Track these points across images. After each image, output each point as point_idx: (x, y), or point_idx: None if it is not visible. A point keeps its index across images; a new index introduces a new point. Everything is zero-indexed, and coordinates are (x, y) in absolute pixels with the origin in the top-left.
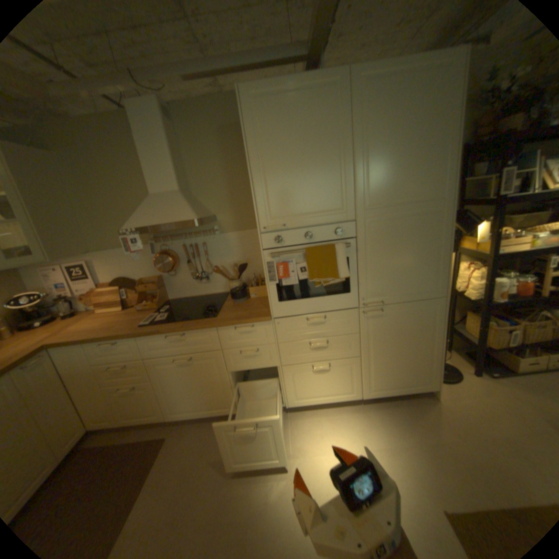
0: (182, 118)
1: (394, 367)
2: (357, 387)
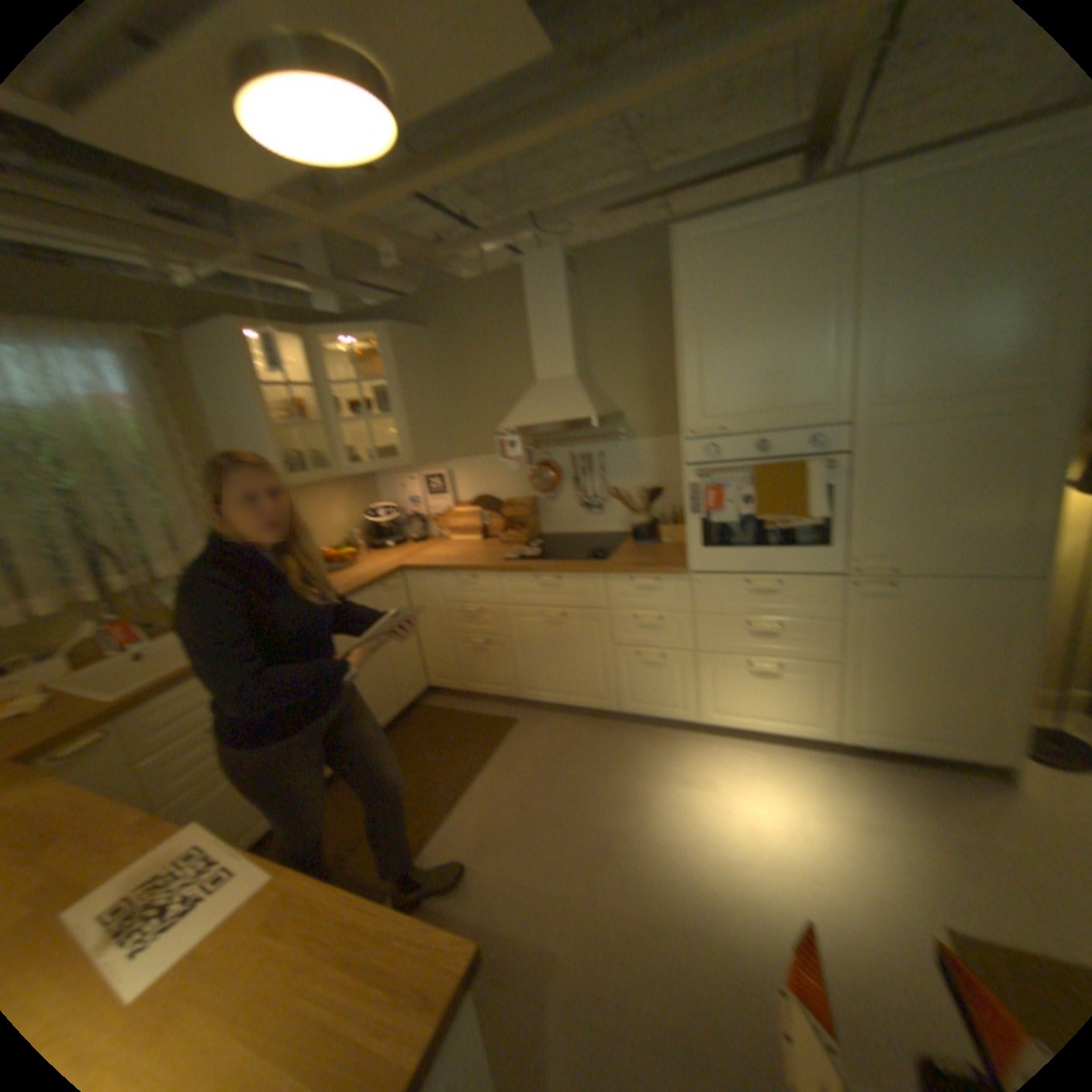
0: (592, 272)
1: (913, 697)
2: (832, 718)
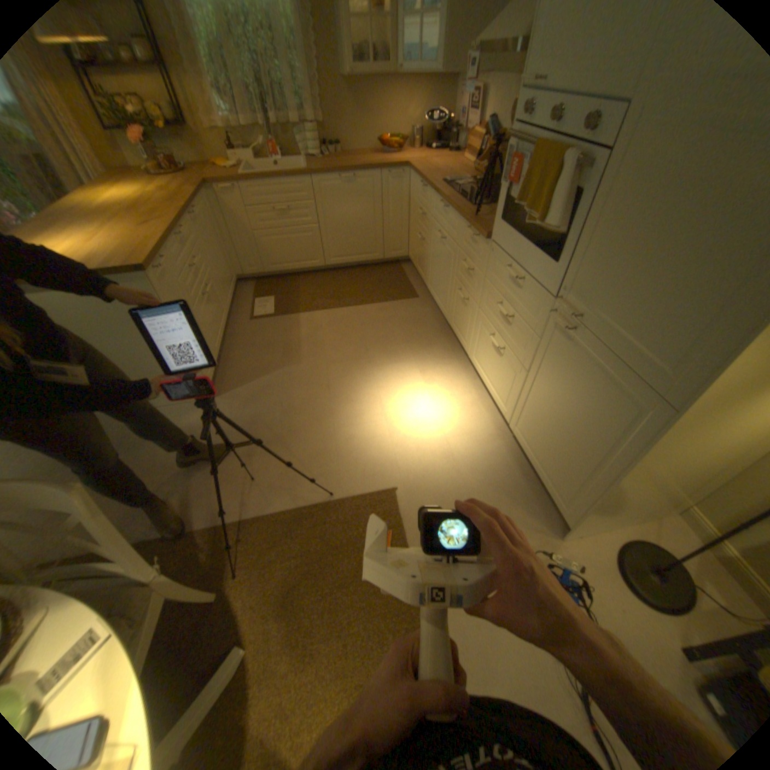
0: None
1: (544, 429)
2: (509, 406)
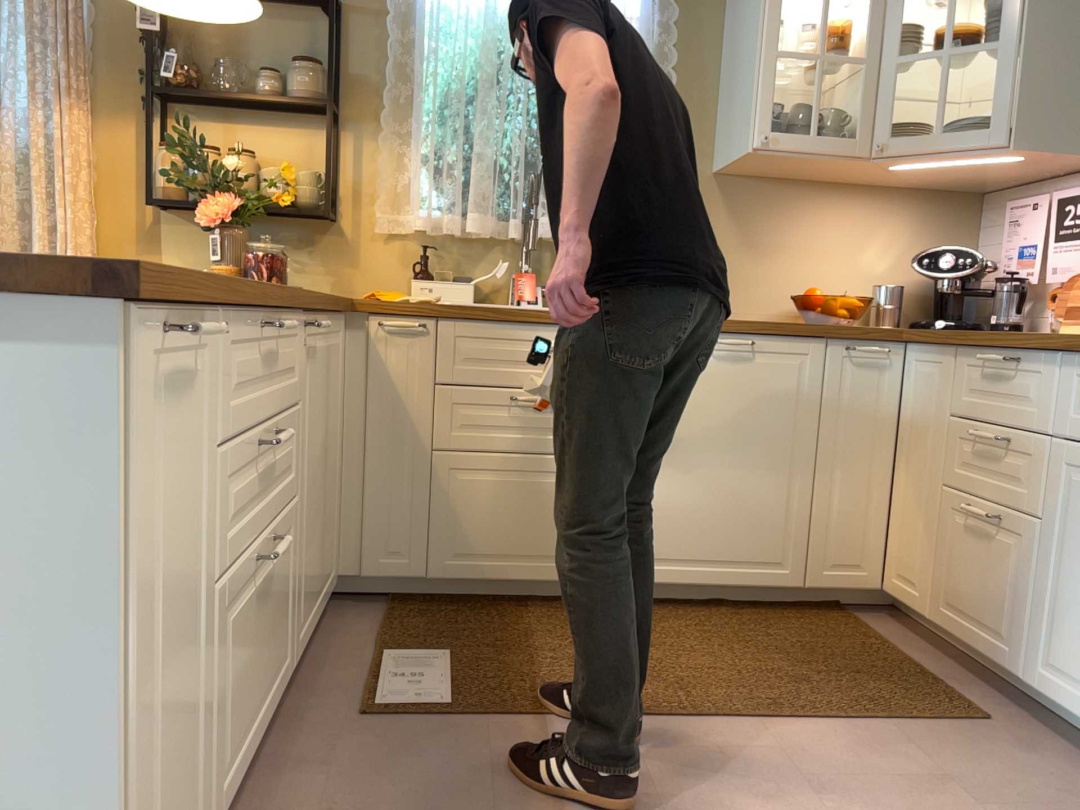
0: None
1: None
2: None
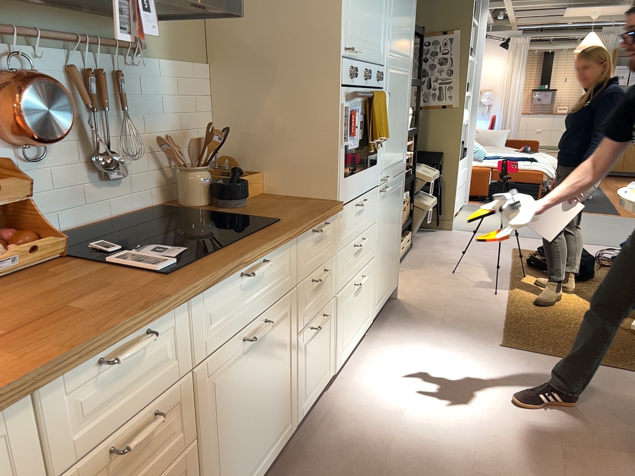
0: None
1: (386, 263)
2: (371, 303)
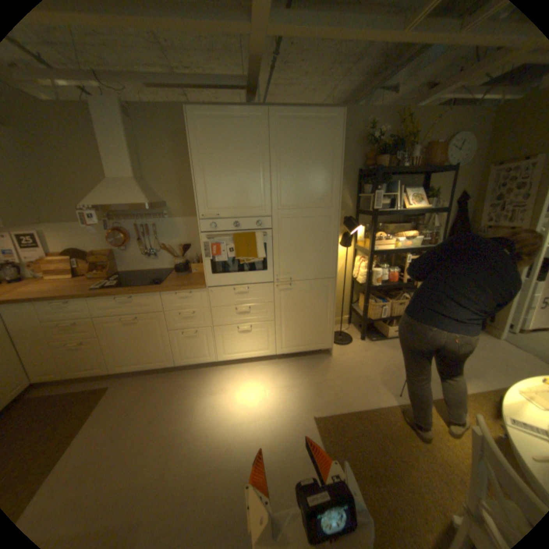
0: (139, 118)
1: (299, 329)
2: (272, 344)
